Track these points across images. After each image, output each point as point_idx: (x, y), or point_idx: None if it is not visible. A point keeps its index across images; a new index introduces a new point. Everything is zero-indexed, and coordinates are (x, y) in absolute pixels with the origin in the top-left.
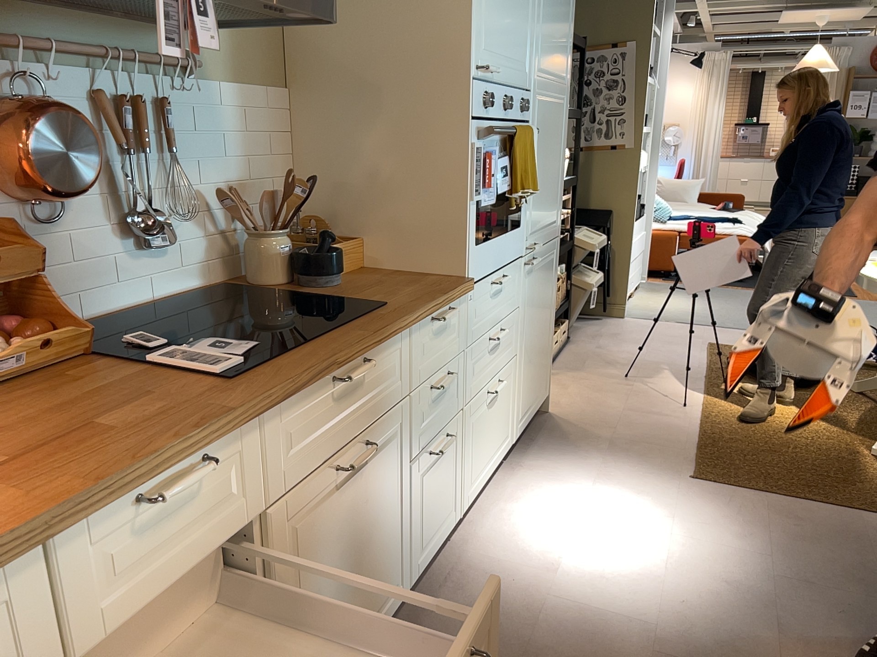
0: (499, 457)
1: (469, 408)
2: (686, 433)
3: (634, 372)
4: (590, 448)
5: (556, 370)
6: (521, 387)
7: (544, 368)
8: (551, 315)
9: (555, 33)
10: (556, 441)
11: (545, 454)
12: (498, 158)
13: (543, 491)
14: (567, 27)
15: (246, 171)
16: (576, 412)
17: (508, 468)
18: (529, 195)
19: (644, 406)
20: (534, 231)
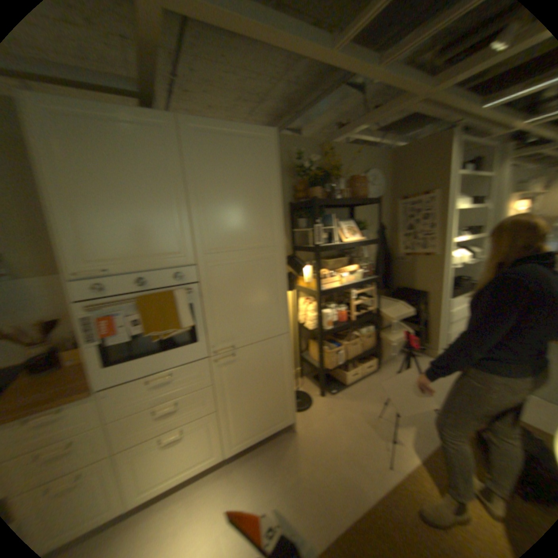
0: (193, 472)
1: (119, 456)
2: (358, 504)
3: (389, 416)
4: (278, 482)
5: (341, 396)
6: (228, 428)
7: (276, 410)
8: (283, 379)
9: (235, 221)
10: (269, 462)
11: (248, 472)
12: (123, 316)
13: (208, 508)
14: (264, 212)
15: (47, 312)
16: (310, 440)
17: (218, 473)
18: (207, 322)
19: (360, 455)
20: (224, 340)
